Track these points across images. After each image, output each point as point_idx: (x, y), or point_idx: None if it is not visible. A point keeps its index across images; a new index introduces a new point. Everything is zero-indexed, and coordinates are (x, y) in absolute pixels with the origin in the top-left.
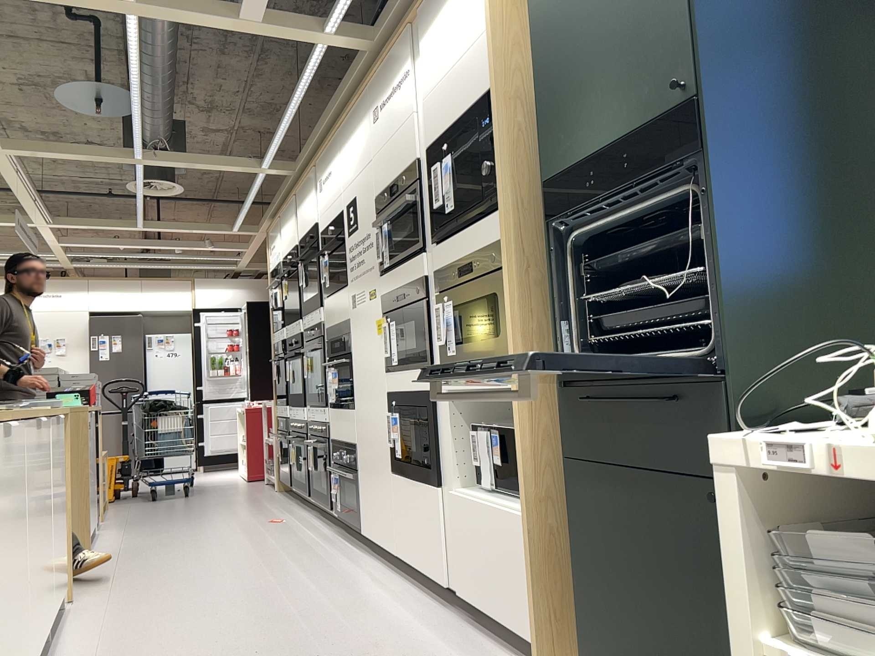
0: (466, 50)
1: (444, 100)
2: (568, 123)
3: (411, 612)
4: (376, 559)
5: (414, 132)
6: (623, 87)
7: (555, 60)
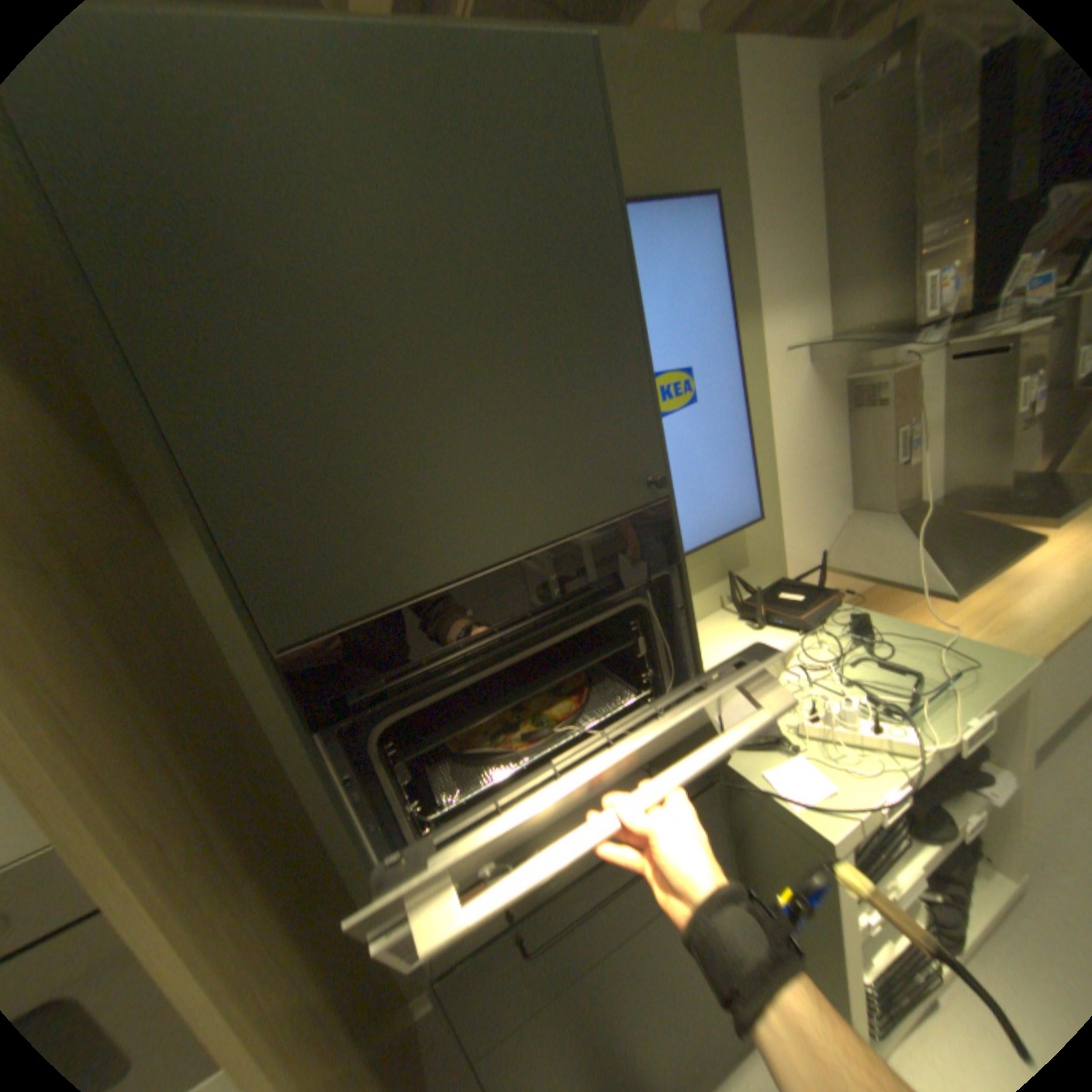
0: None
1: None
2: (331, 515)
3: None
4: None
5: None
6: (514, 462)
7: (228, 341)
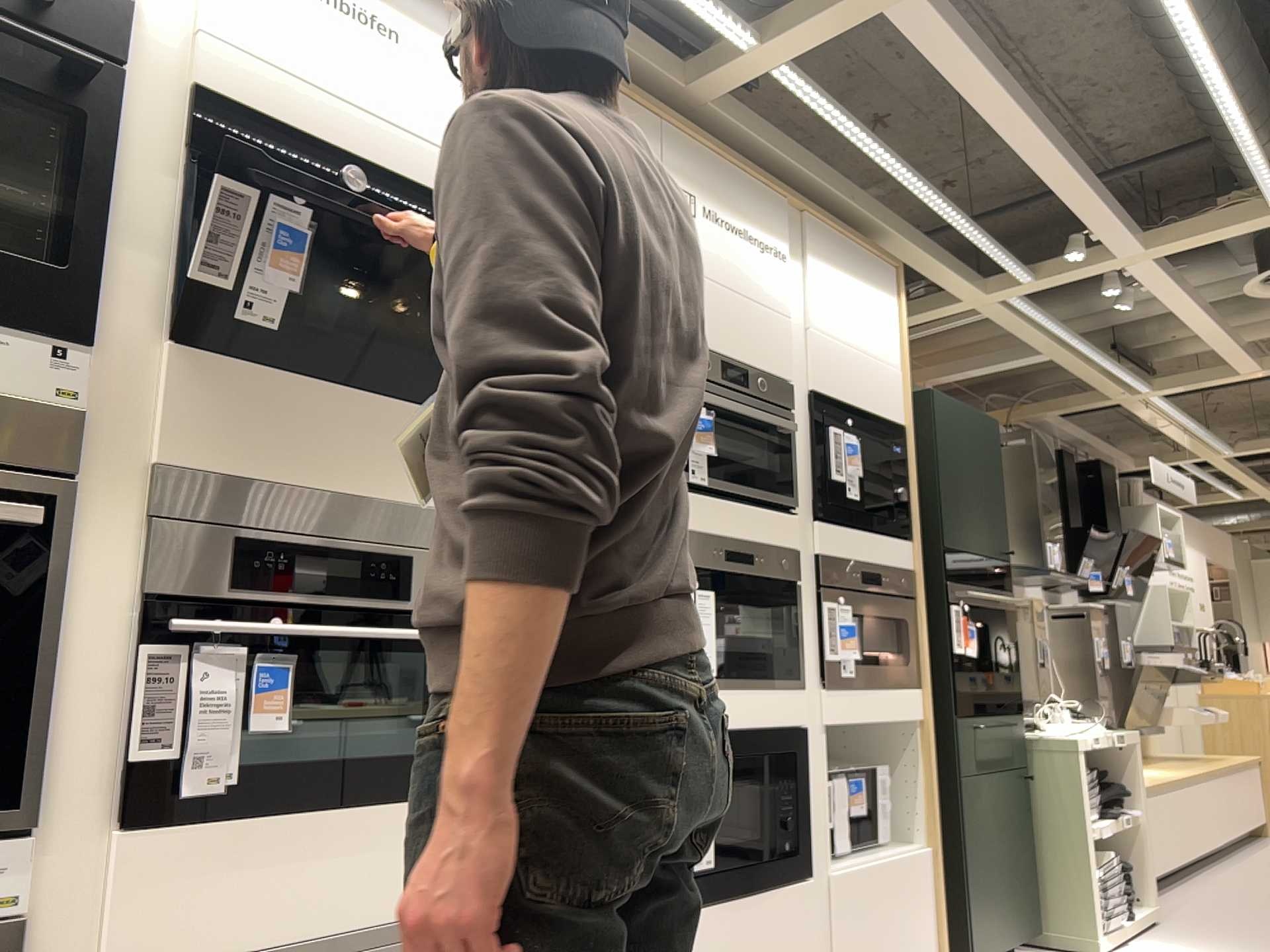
0: (873, 354)
1: (844, 368)
2: (955, 516)
3: None
4: None
5: (789, 343)
6: (981, 525)
7: (948, 465)
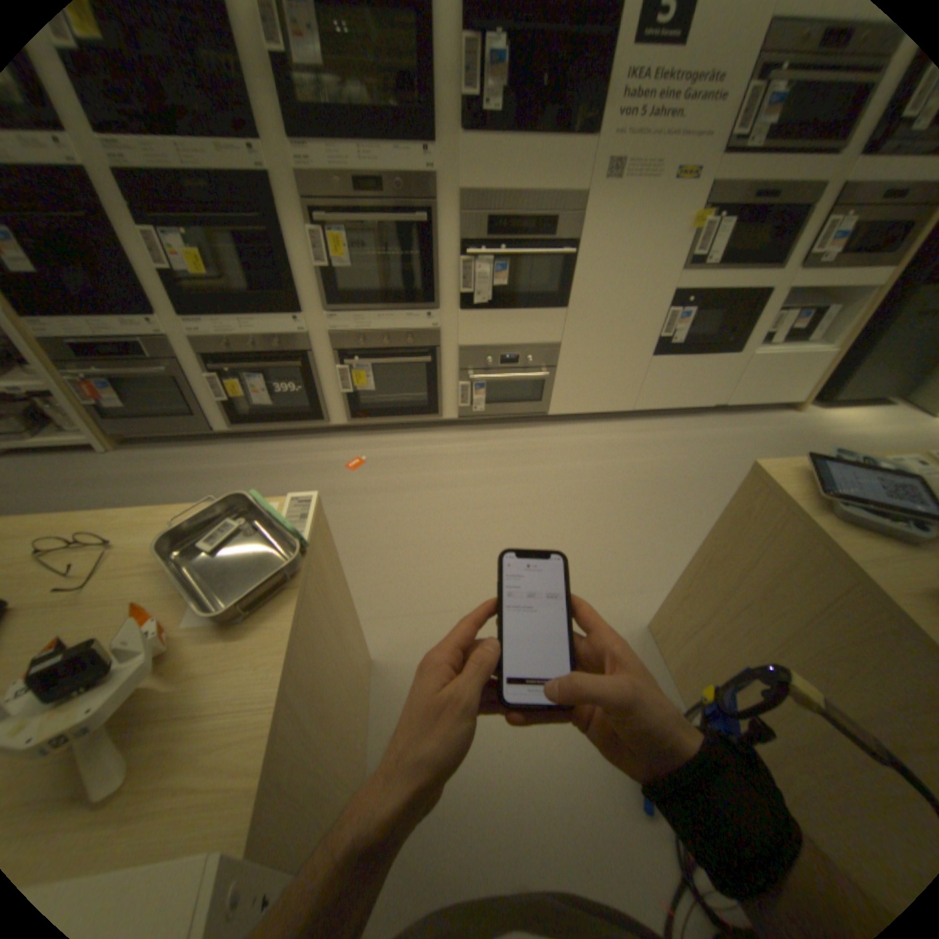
0: None
1: None
2: None
3: (703, 428)
4: (570, 423)
5: None
6: None
7: None
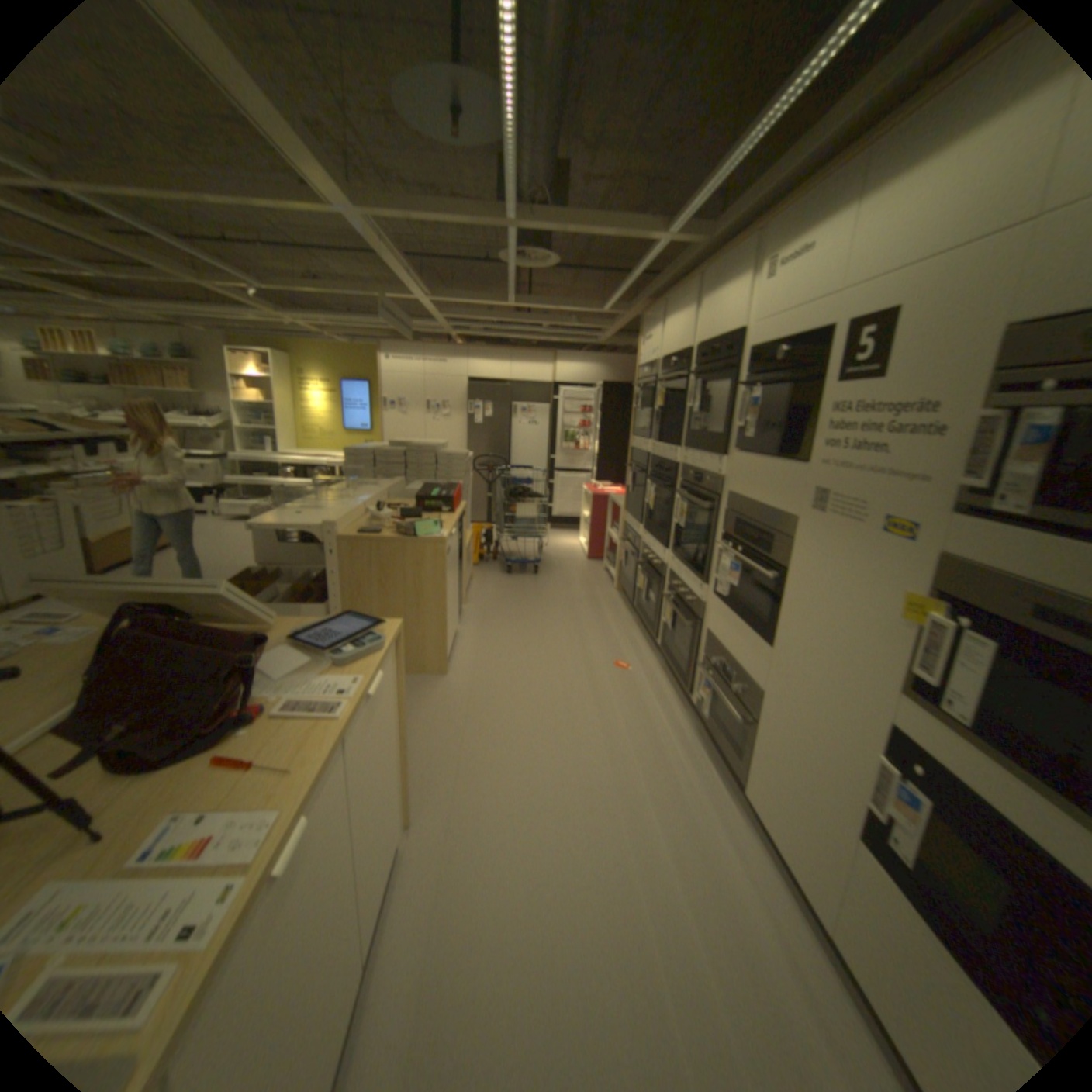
0: None
1: None
2: None
3: None
4: (768, 848)
5: None
6: None
7: None
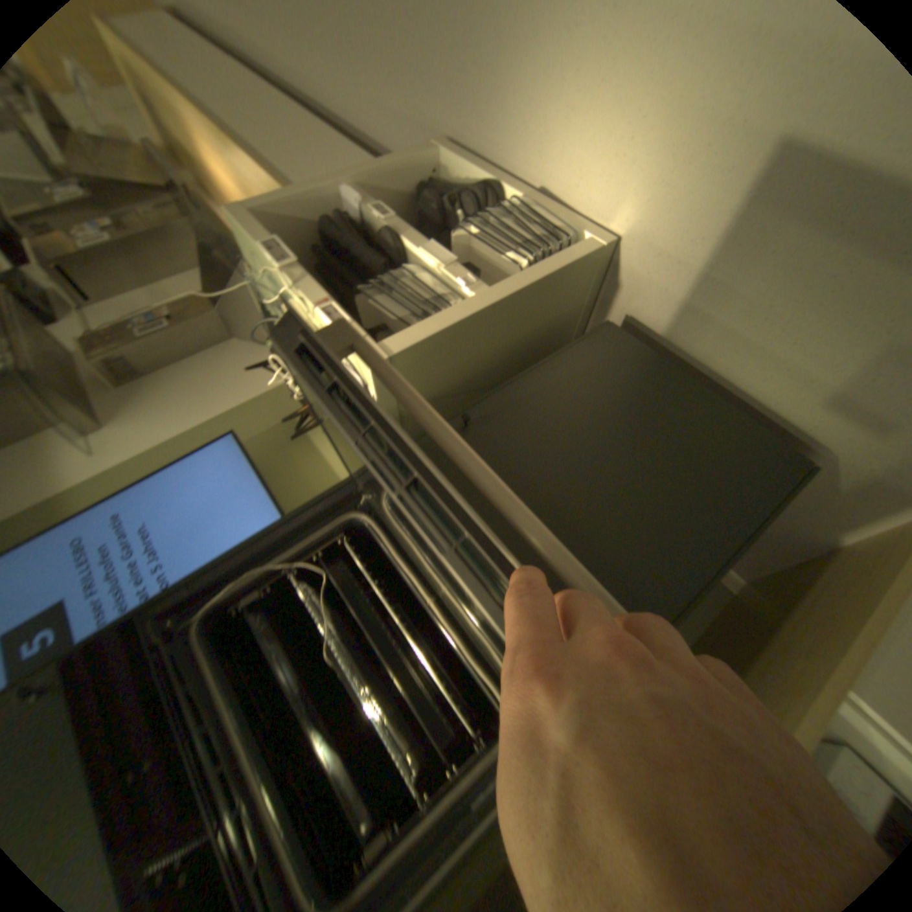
0: None
1: None
2: None
3: None
4: None
5: None
6: None
7: None
